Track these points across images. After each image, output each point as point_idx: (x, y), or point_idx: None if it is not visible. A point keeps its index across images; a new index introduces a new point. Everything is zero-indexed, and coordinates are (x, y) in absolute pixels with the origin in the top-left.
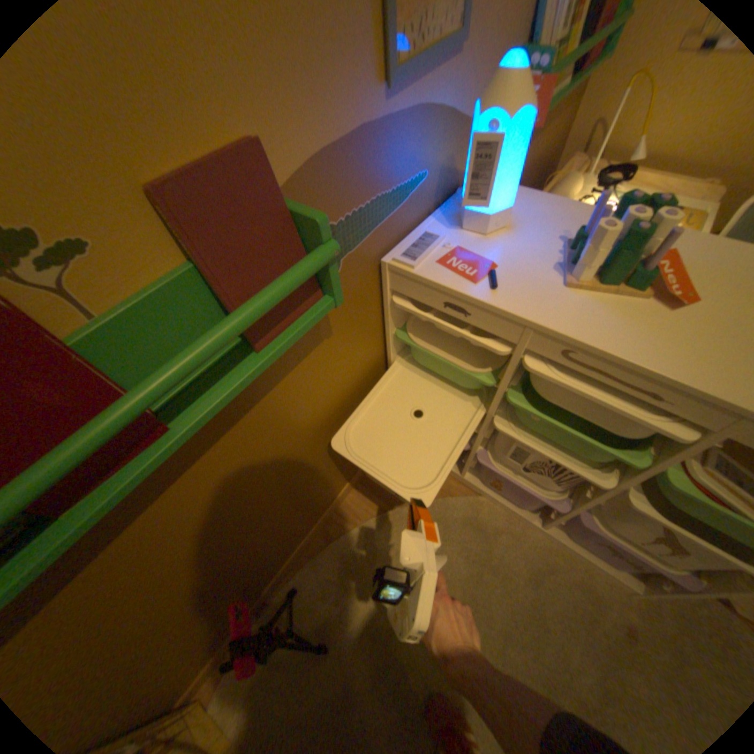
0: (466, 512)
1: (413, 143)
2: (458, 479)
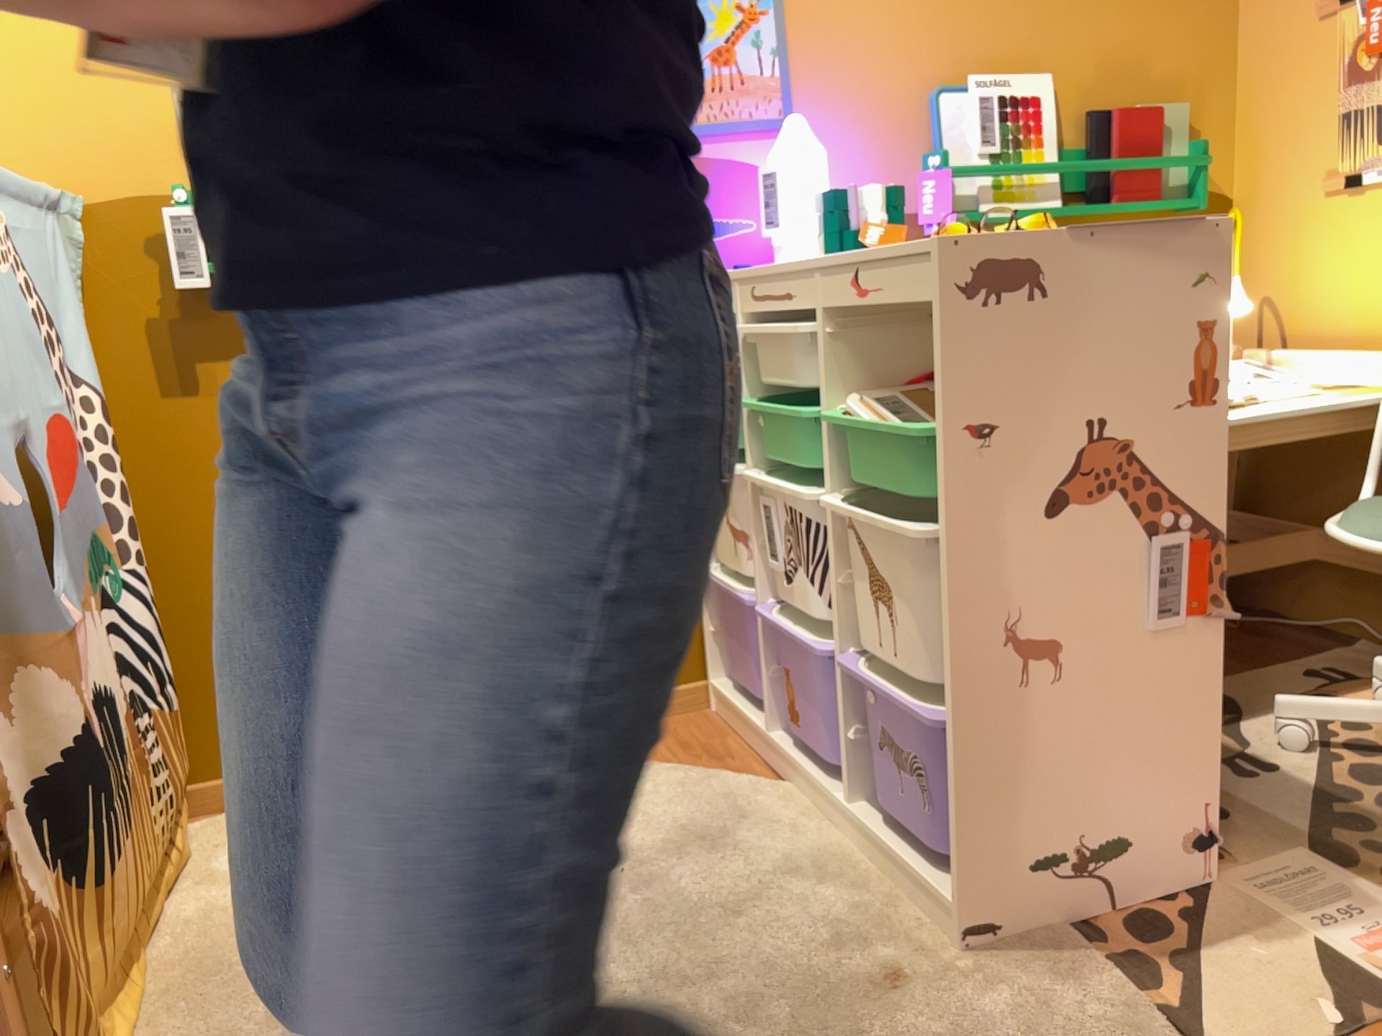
0: (739, 791)
1: (725, 189)
2: (768, 764)
